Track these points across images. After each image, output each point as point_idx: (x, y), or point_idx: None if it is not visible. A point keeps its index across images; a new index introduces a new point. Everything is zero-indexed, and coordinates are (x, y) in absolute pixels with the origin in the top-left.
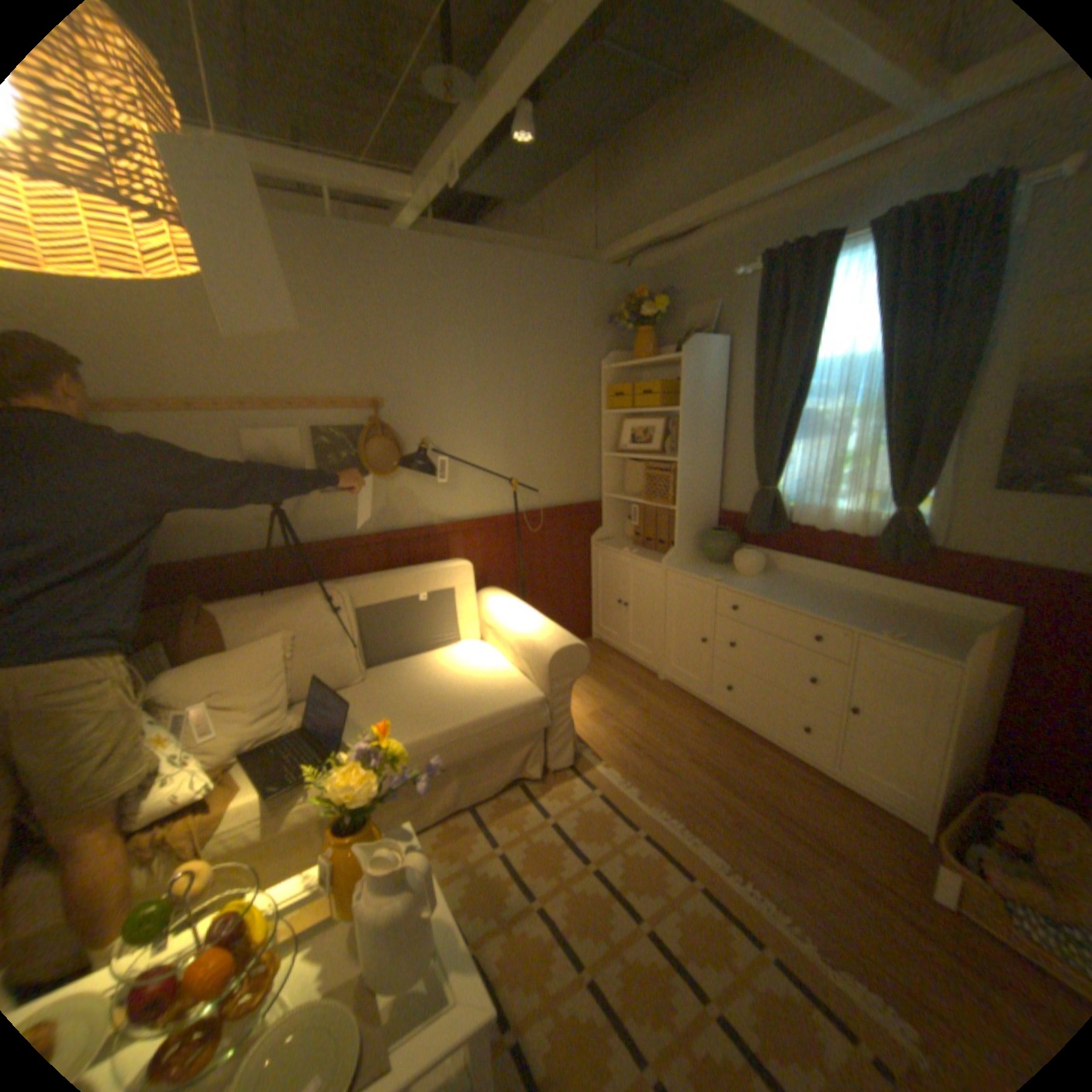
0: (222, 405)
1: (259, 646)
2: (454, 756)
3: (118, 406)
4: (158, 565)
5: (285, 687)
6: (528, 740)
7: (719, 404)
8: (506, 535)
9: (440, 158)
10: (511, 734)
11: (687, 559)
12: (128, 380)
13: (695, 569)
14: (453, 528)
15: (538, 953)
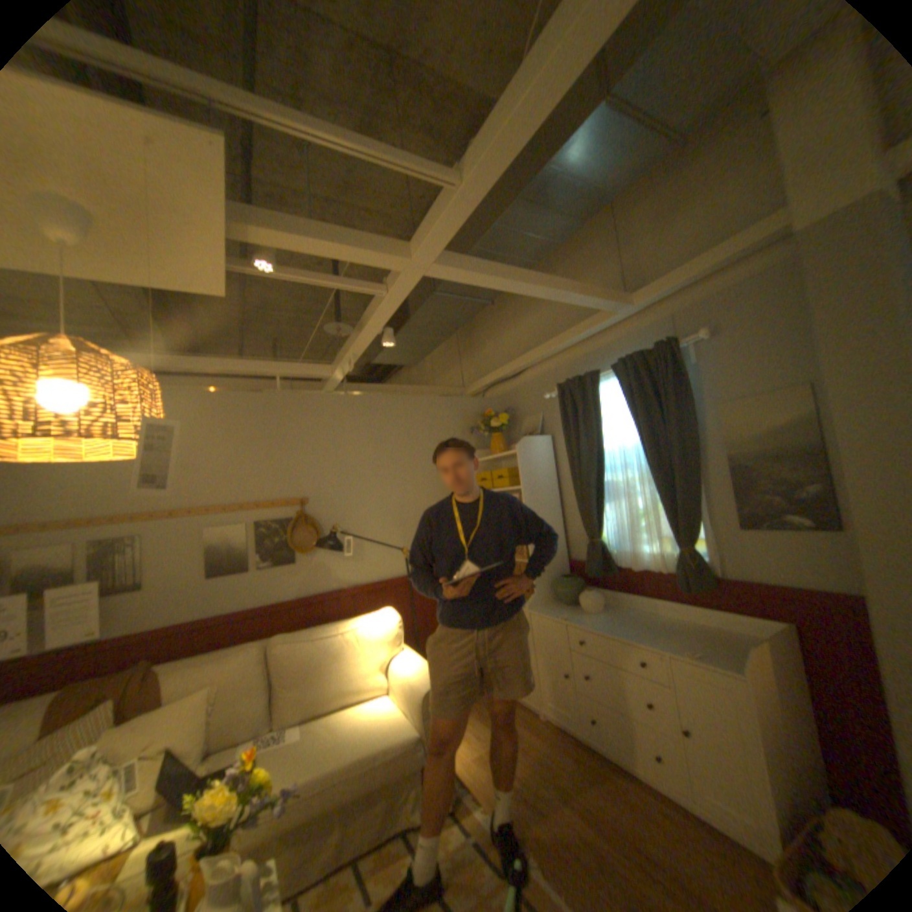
0: (191, 513)
1: (185, 701)
2: (333, 801)
3: (121, 520)
4: (124, 637)
5: (200, 739)
6: (406, 785)
7: (550, 480)
8: (402, 594)
9: (342, 357)
10: (387, 776)
11: (547, 604)
12: (131, 503)
13: (551, 611)
14: (358, 591)
15: None
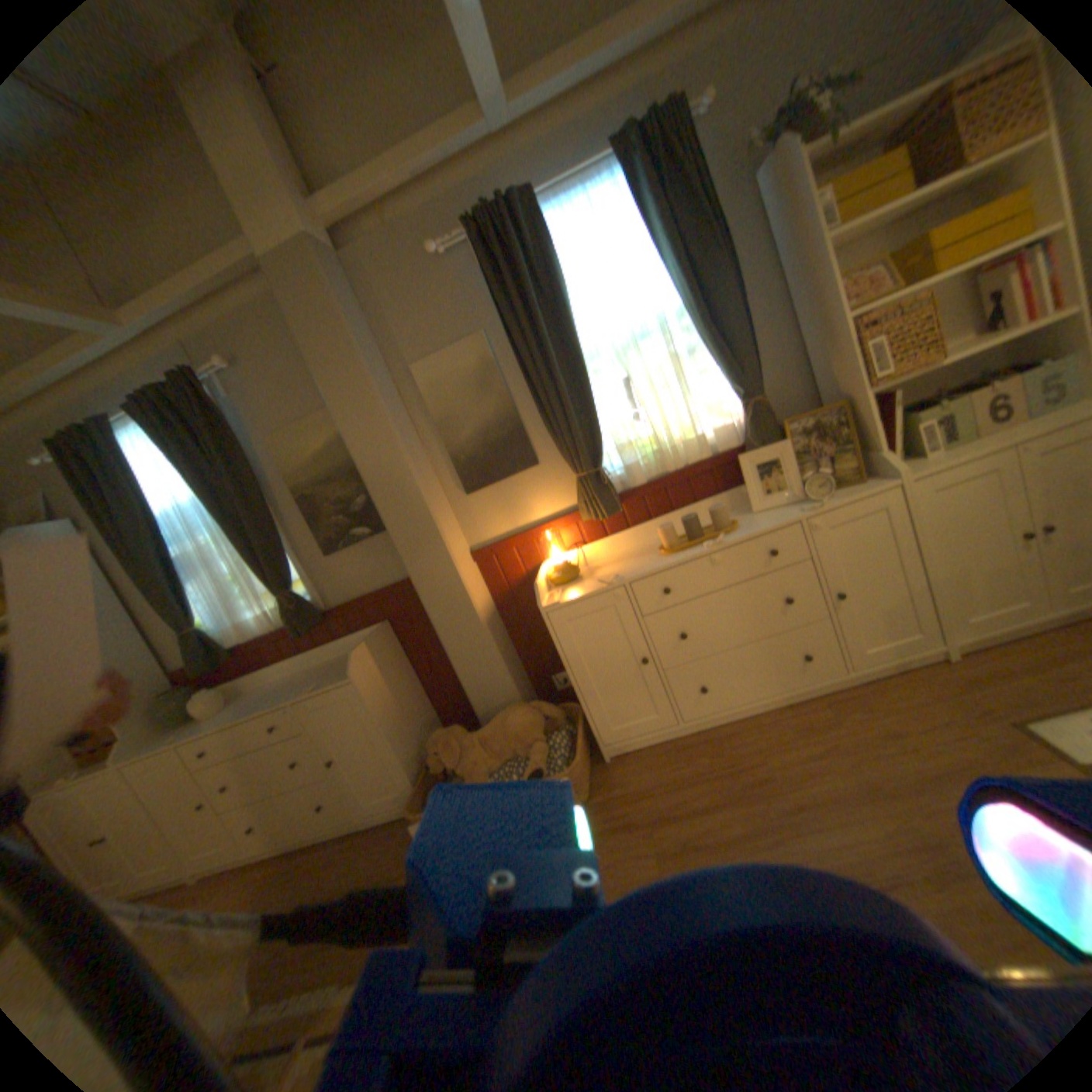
0: None
1: None
2: None
3: None
4: None
5: None
6: None
7: (93, 580)
8: None
9: None
10: None
11: (146, 741)
12: None
13: (152, 745)
14: None
15: None
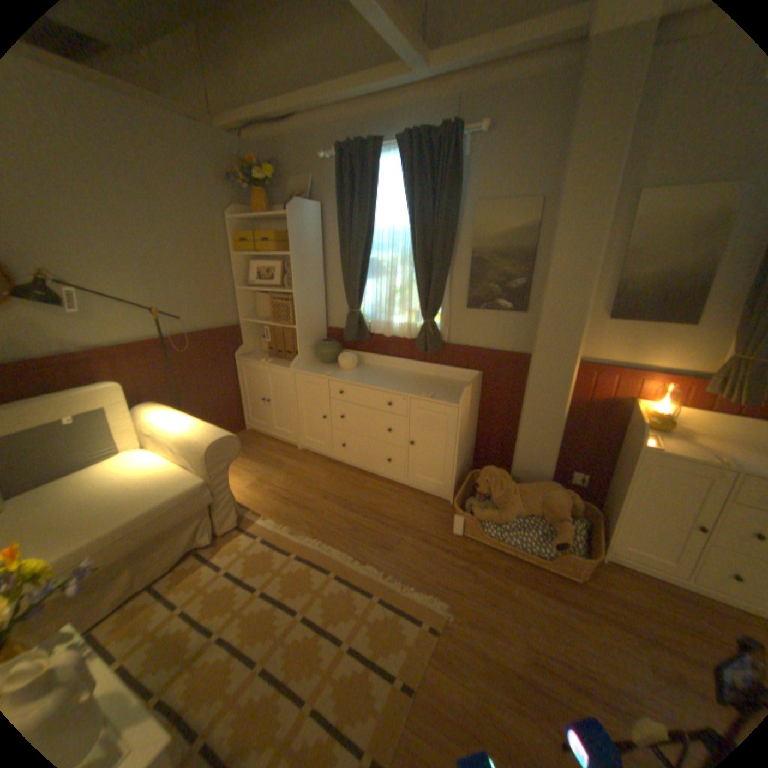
0: None
1: None
2: (119, 552)
3: None
4: None
5: None
6: (194, 519)
7: (318, 252)
8: (154, 356)
9: None
10: (176, 518)
11: (308, 363)
12: None
13: (313, 369)
14: (93, 354)
15: (217, 671)
